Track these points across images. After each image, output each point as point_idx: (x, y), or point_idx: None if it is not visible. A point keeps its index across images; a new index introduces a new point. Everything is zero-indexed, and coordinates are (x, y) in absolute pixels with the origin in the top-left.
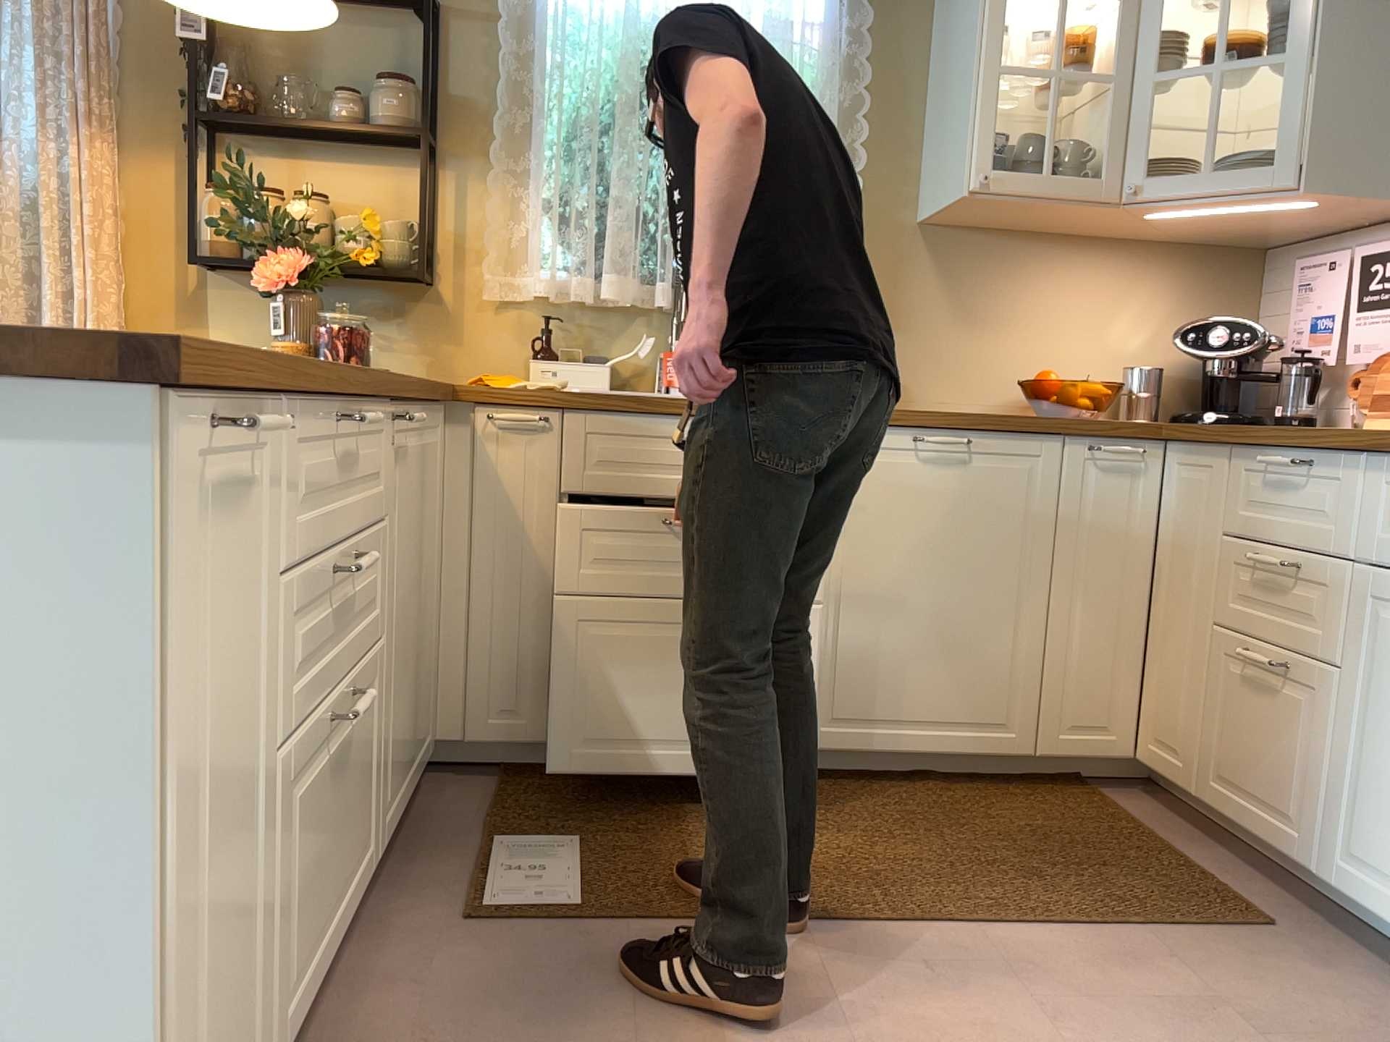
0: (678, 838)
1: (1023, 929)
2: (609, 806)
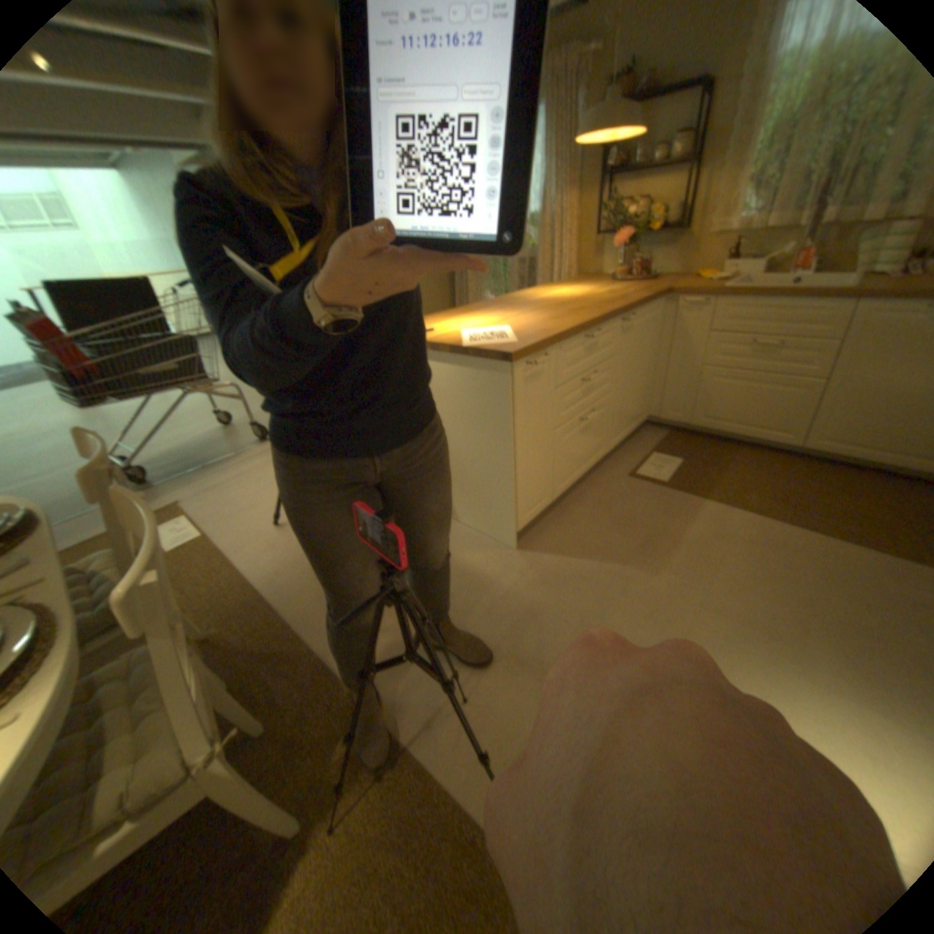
0: (723, 467)
1: (856, 543)
2: (705, 449)
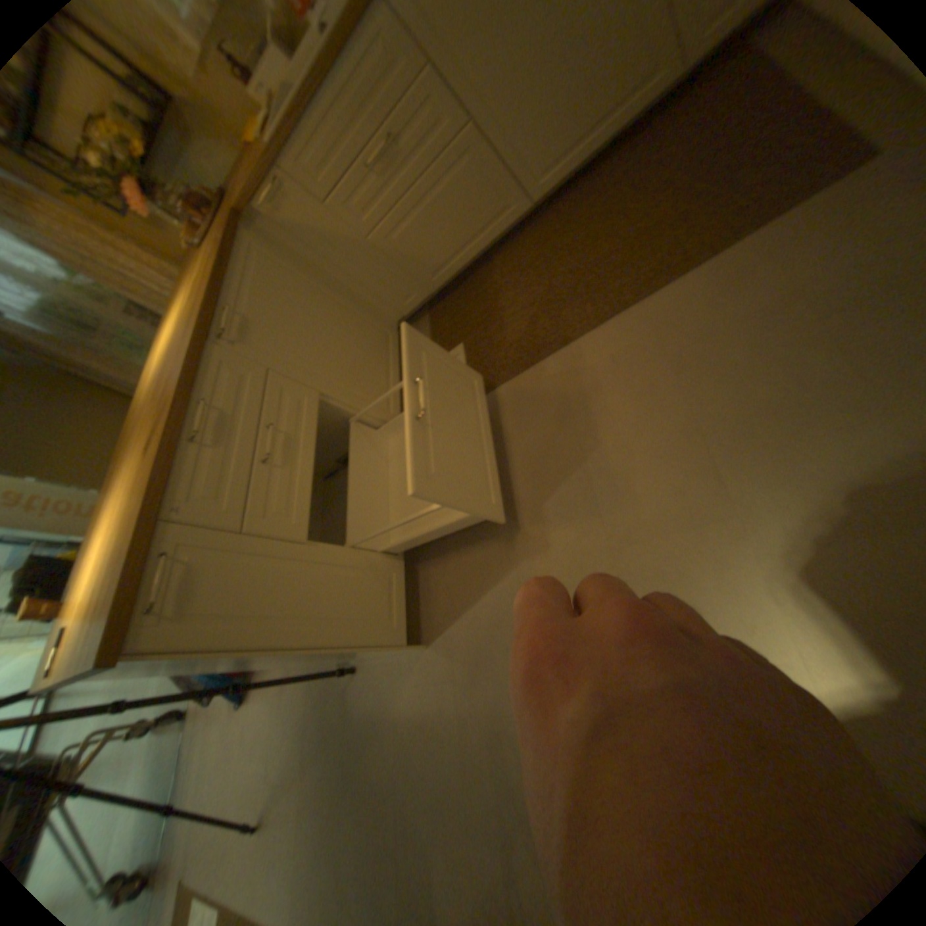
0: (498, 313)
1: (670, 283)
2: (469, 305)
